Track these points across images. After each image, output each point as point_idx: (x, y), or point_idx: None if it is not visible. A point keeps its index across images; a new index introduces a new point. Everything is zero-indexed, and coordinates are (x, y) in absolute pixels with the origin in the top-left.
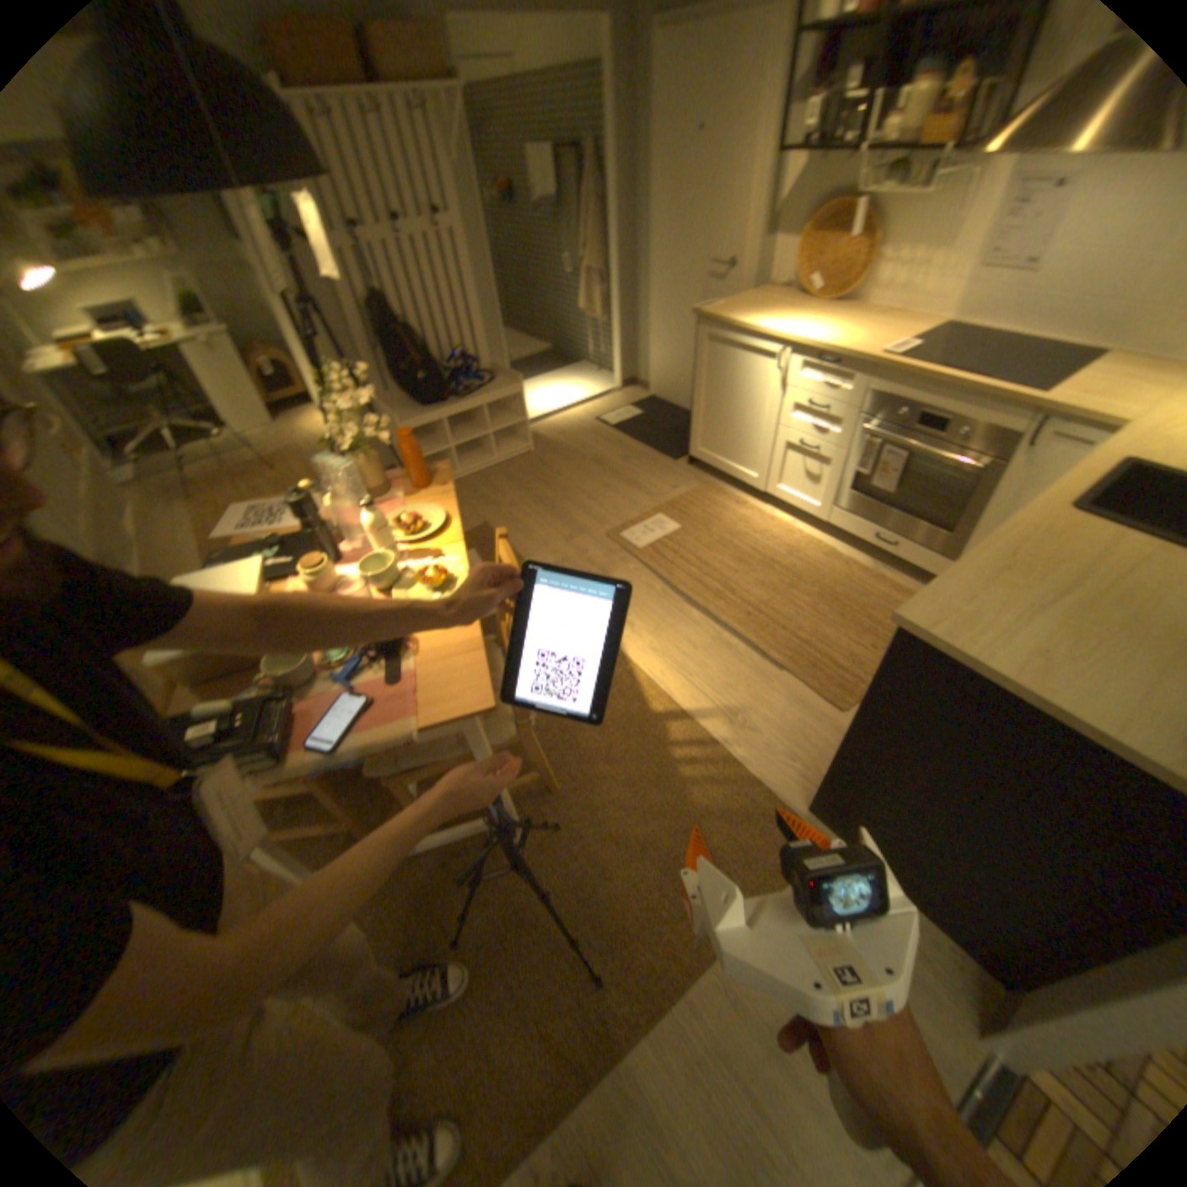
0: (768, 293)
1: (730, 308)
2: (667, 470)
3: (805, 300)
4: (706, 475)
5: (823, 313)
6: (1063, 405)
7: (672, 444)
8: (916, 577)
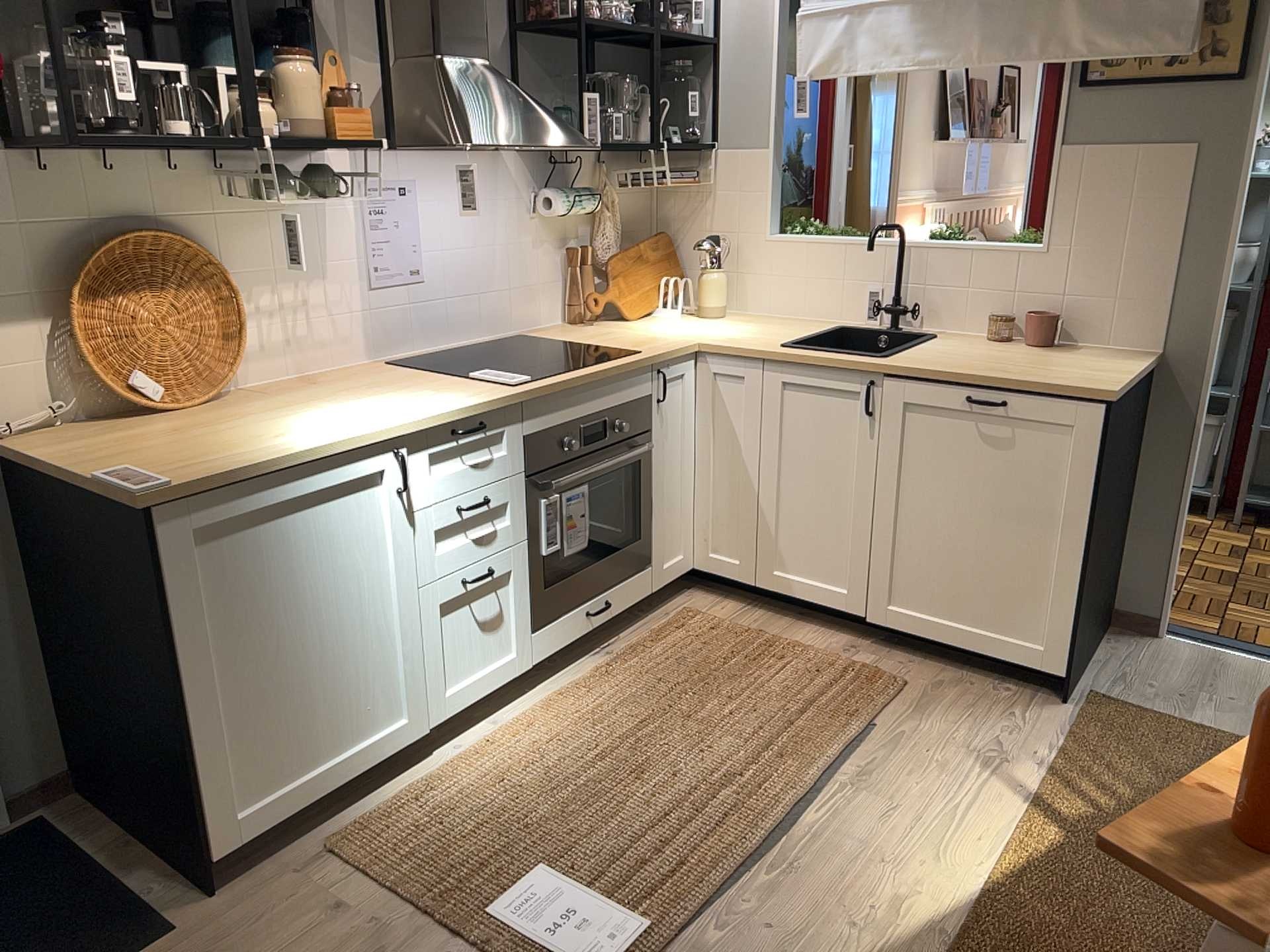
0: (72, 441)
1: (165, 464)
2: (230, 941)
3: (168, 418)
4: (285, 855)
5: (282, 408)
6: (668, 350)
7: (52, 951)
8: (618, 628)
